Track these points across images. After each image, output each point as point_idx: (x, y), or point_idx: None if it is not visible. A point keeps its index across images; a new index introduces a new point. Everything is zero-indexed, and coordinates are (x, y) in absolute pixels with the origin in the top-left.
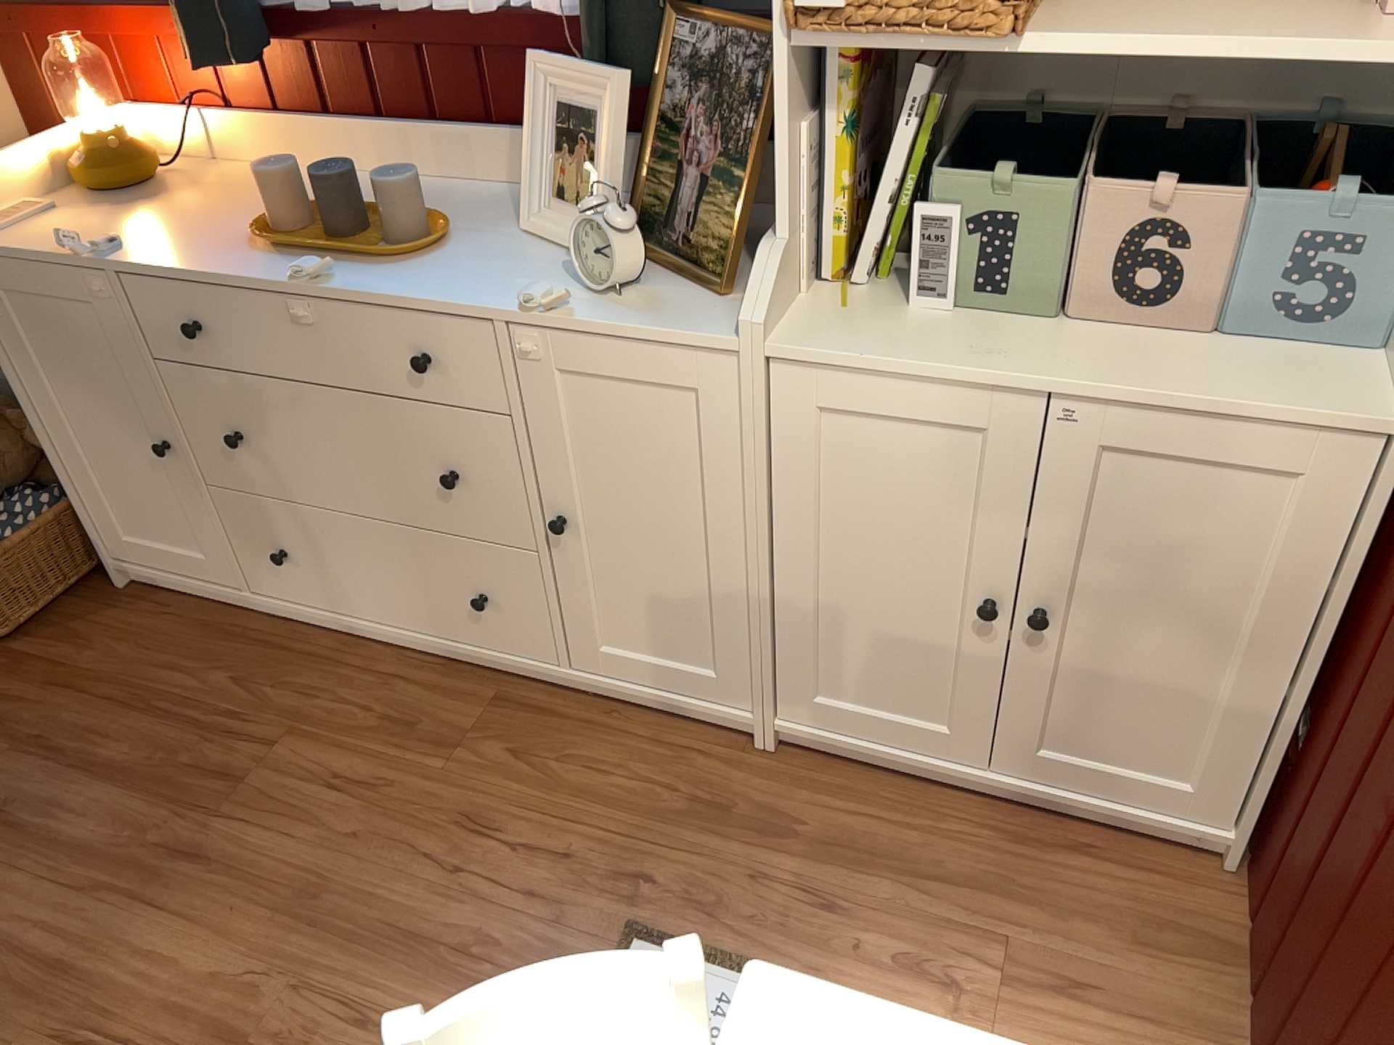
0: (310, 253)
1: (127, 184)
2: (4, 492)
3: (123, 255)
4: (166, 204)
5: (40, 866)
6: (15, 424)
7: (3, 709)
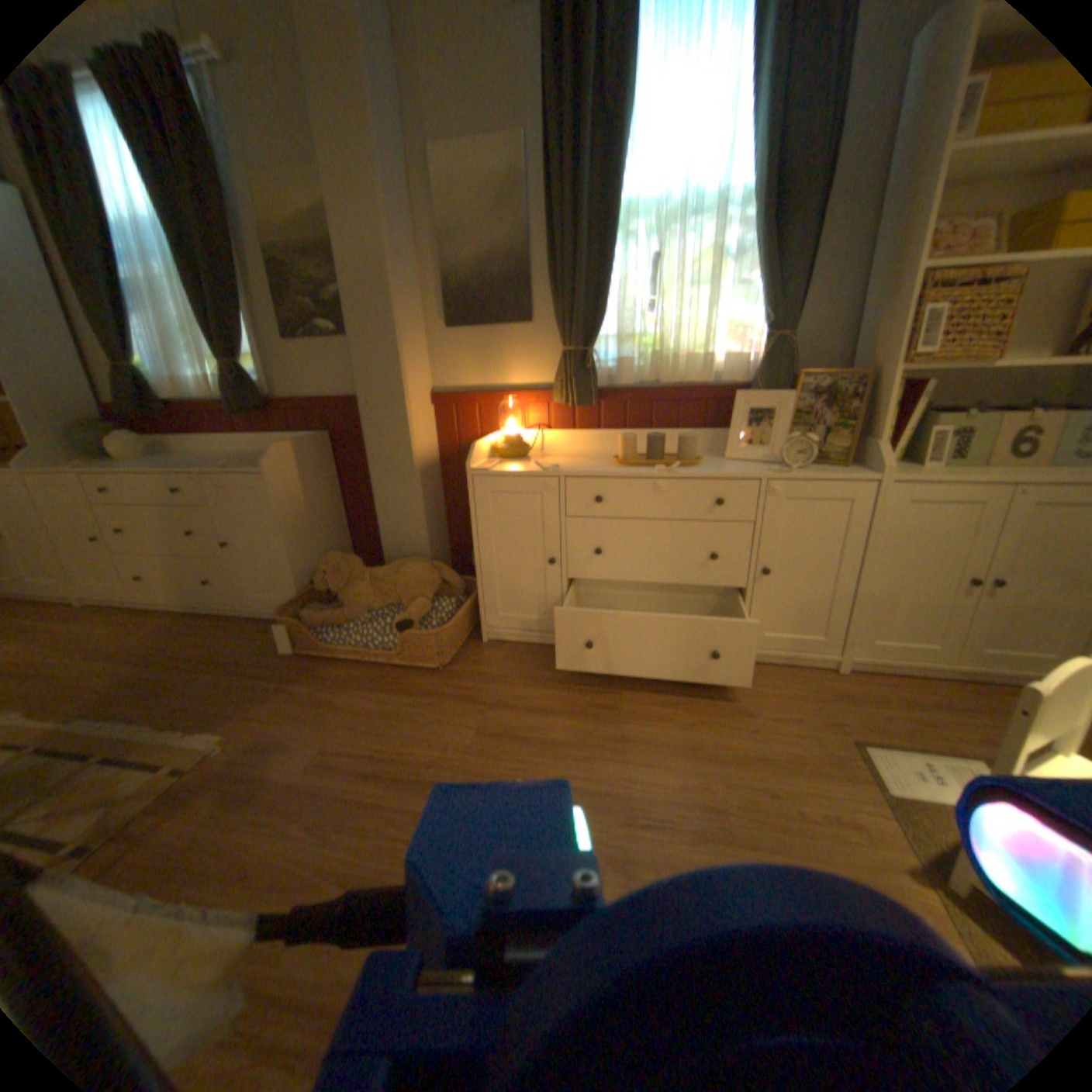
0: (646, 463)
1: (519, 450)
2: (429, 596)
3: (556, 467)
4: (534, 459)
5: (541, 760)
6: (429, 565)
7: (458, 697)
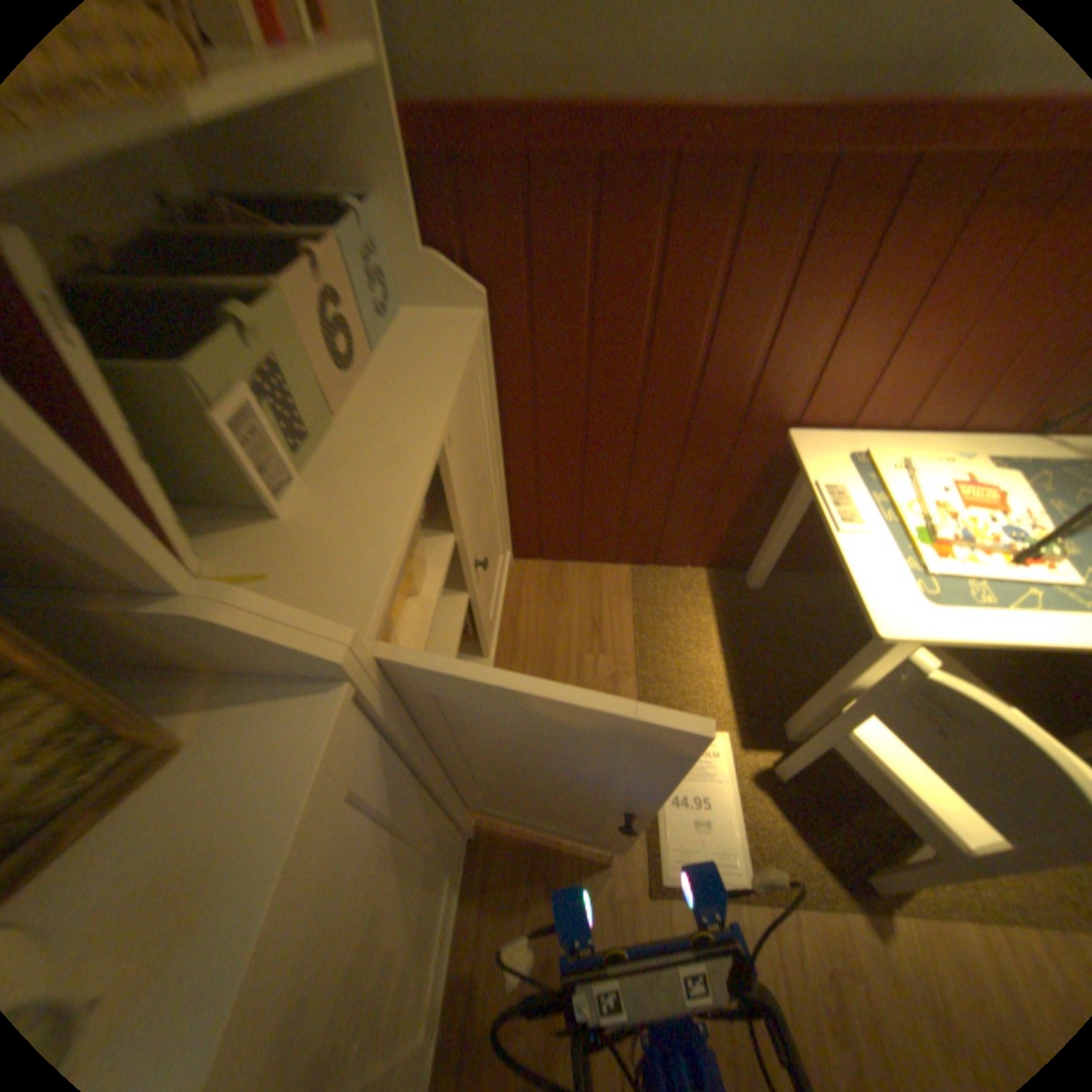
0: None
1: None
2: None
3: None
4: None
5: None
6: None
7: None
